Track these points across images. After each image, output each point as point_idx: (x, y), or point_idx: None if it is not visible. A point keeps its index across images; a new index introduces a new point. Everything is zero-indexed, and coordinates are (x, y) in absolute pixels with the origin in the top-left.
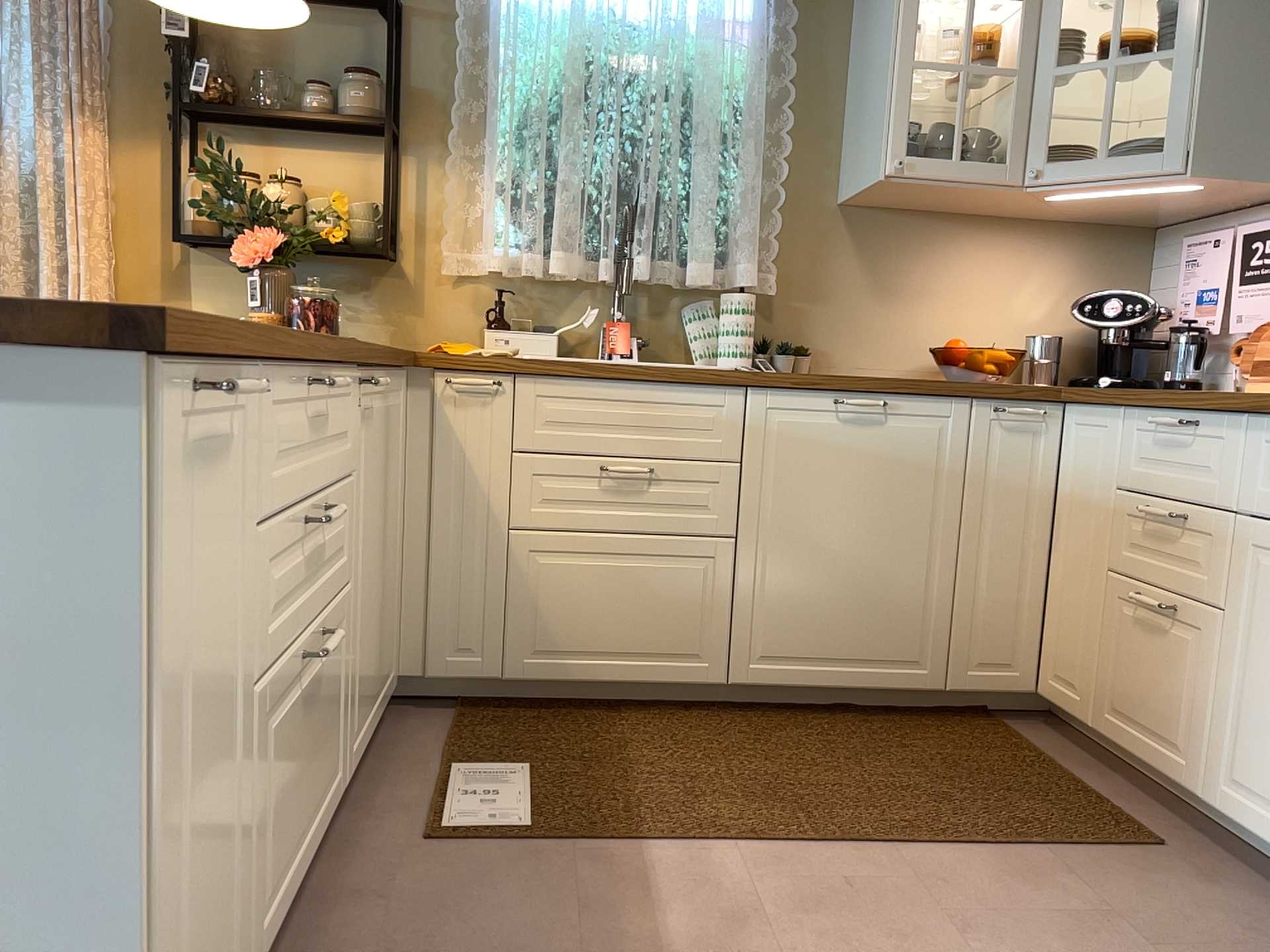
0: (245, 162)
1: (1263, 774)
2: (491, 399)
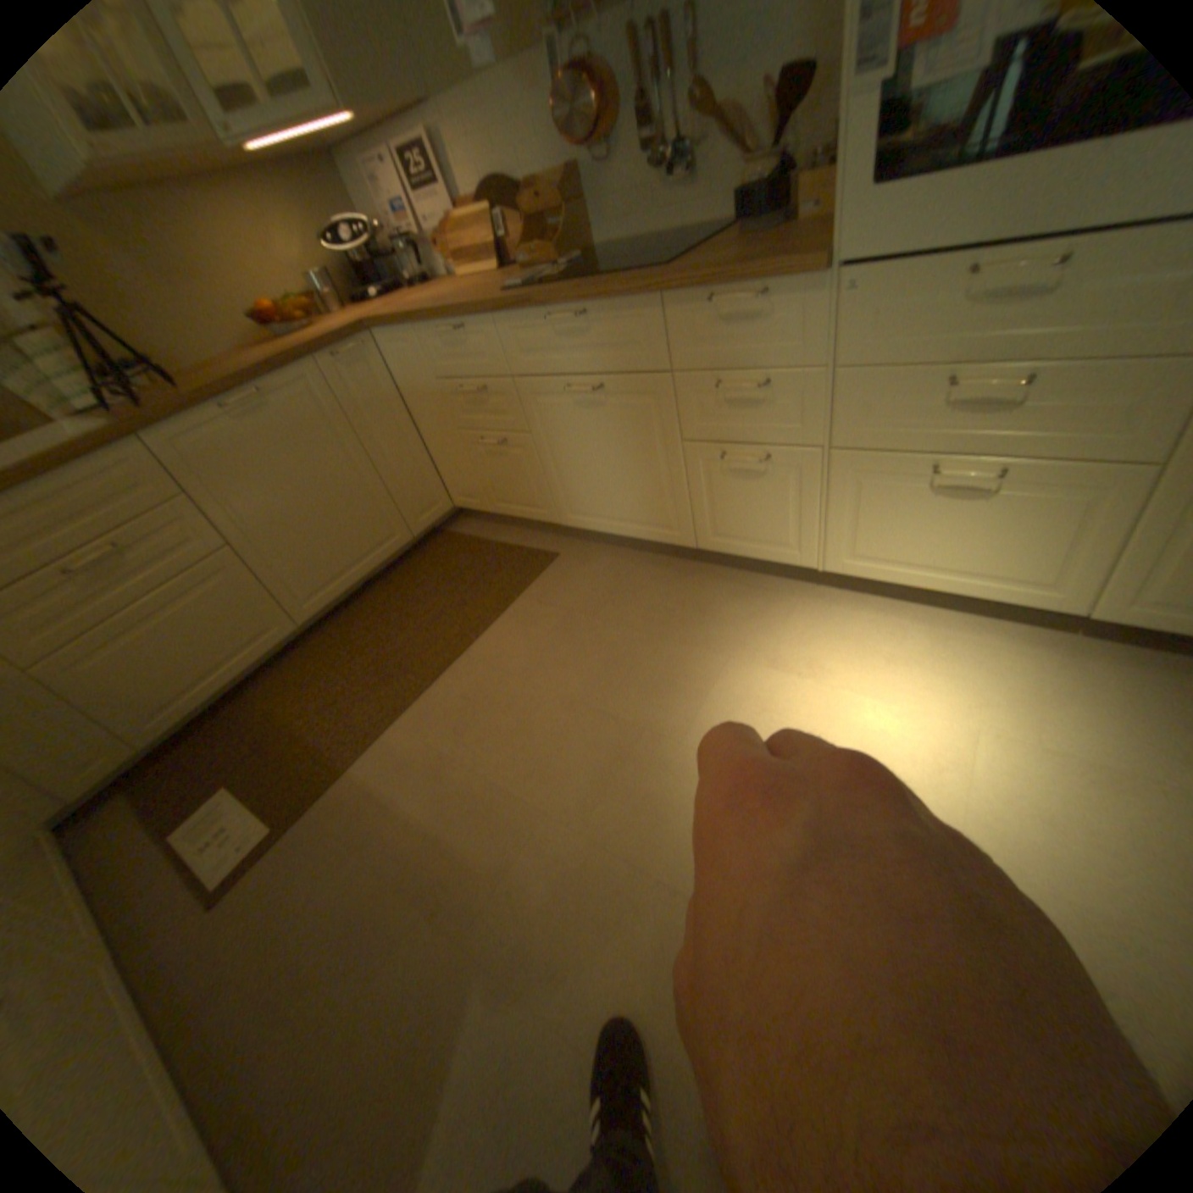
0: None
1: (581, 503)
2: None
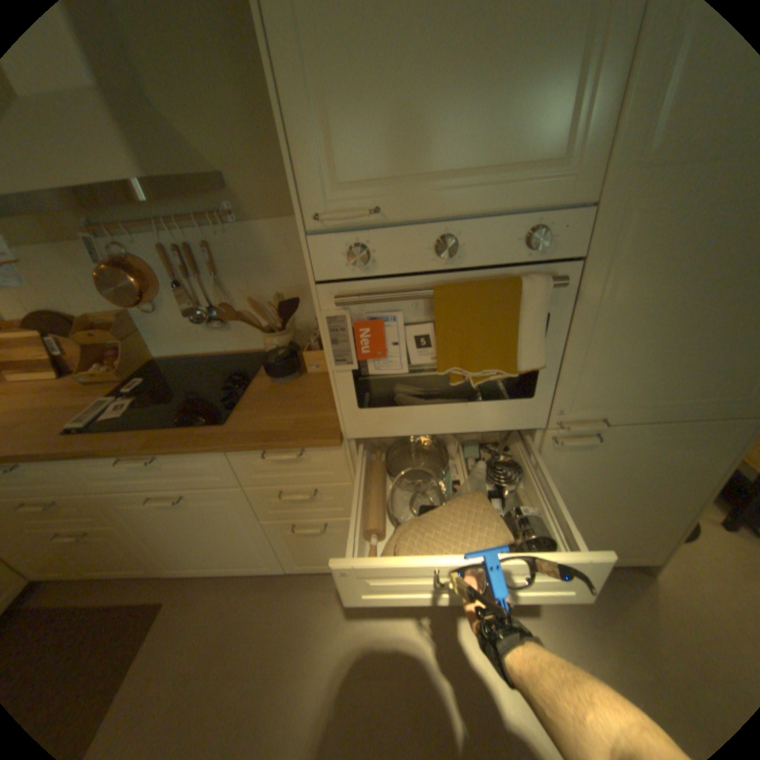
0: None
1: (177, 563)
2: None
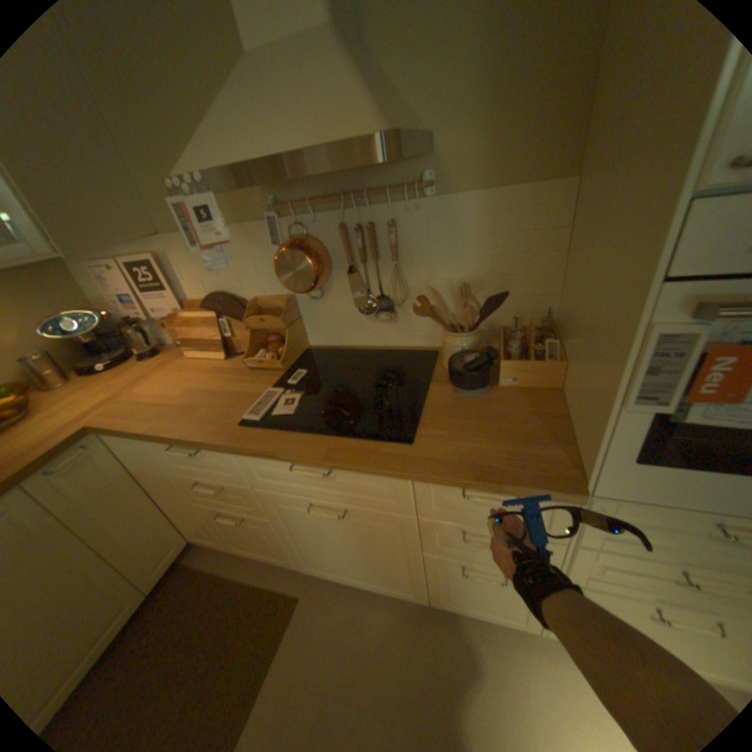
0: None
1: (319, 565)
2: None
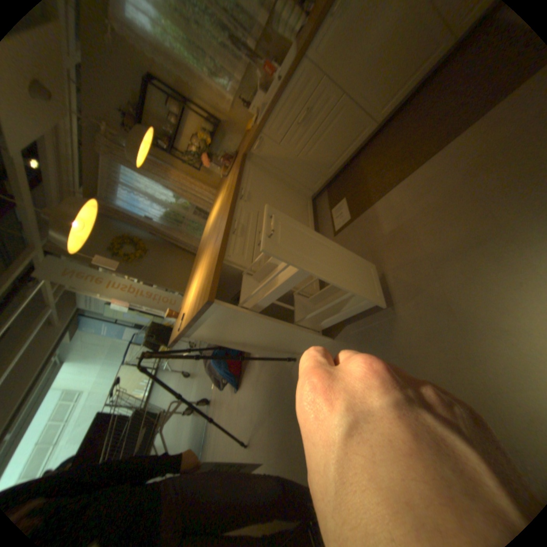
0: (185, 142)
1: None
2: (264, 140)
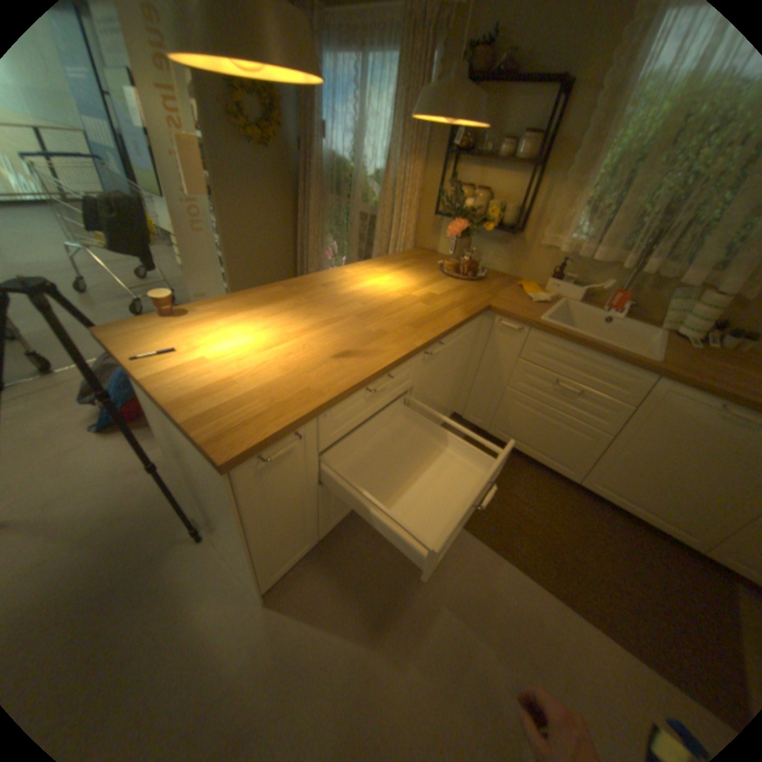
0: (471, 174)
1: None
2: (517, 334)
